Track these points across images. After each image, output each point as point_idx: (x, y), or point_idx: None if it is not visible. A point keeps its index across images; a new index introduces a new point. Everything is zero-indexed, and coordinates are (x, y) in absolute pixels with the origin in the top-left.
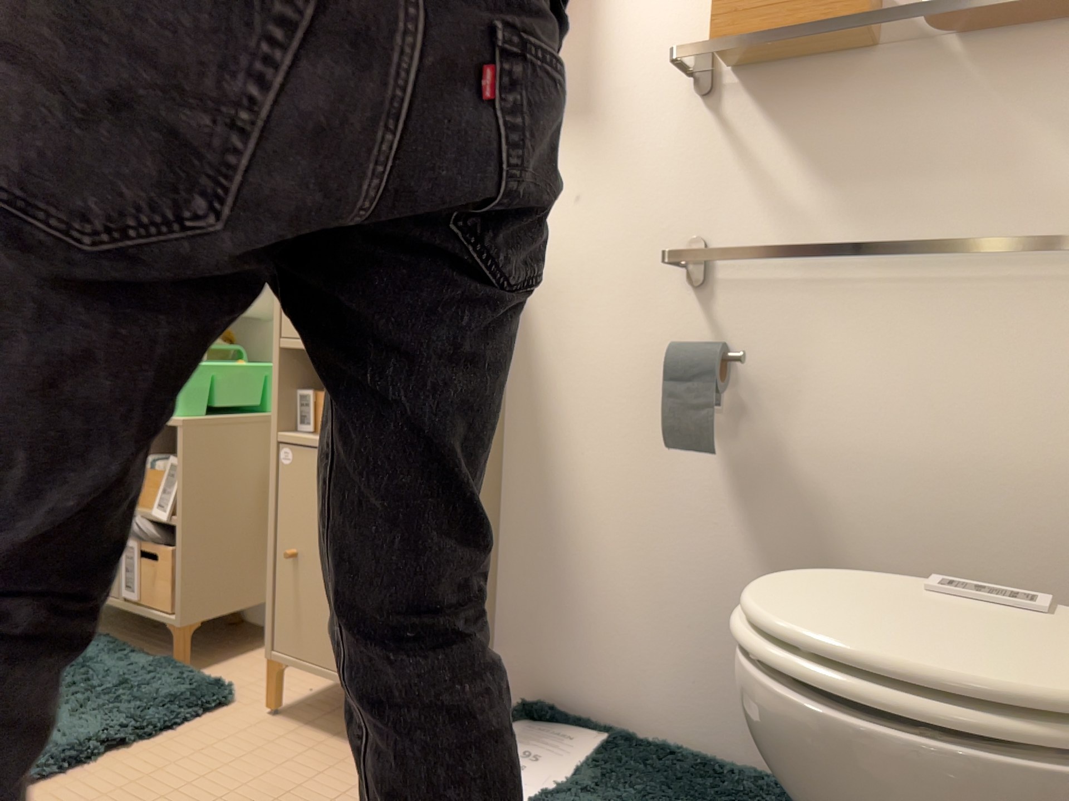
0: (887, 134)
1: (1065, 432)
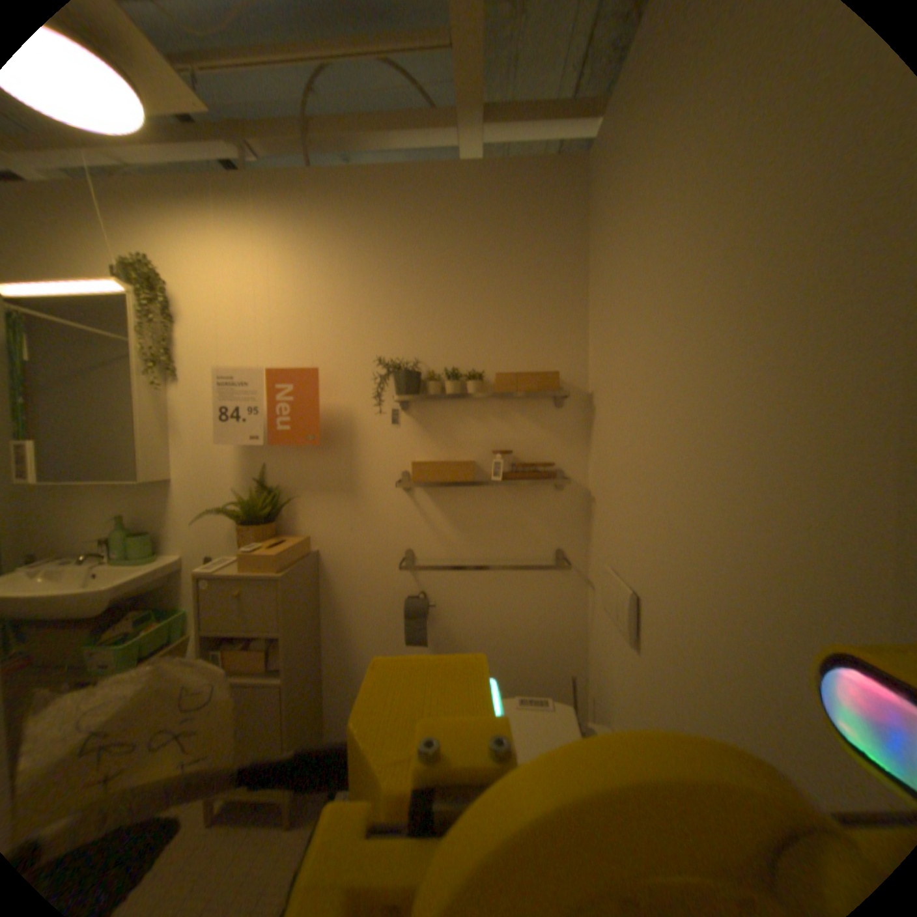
0: (483, 510)
1: (548, 618)
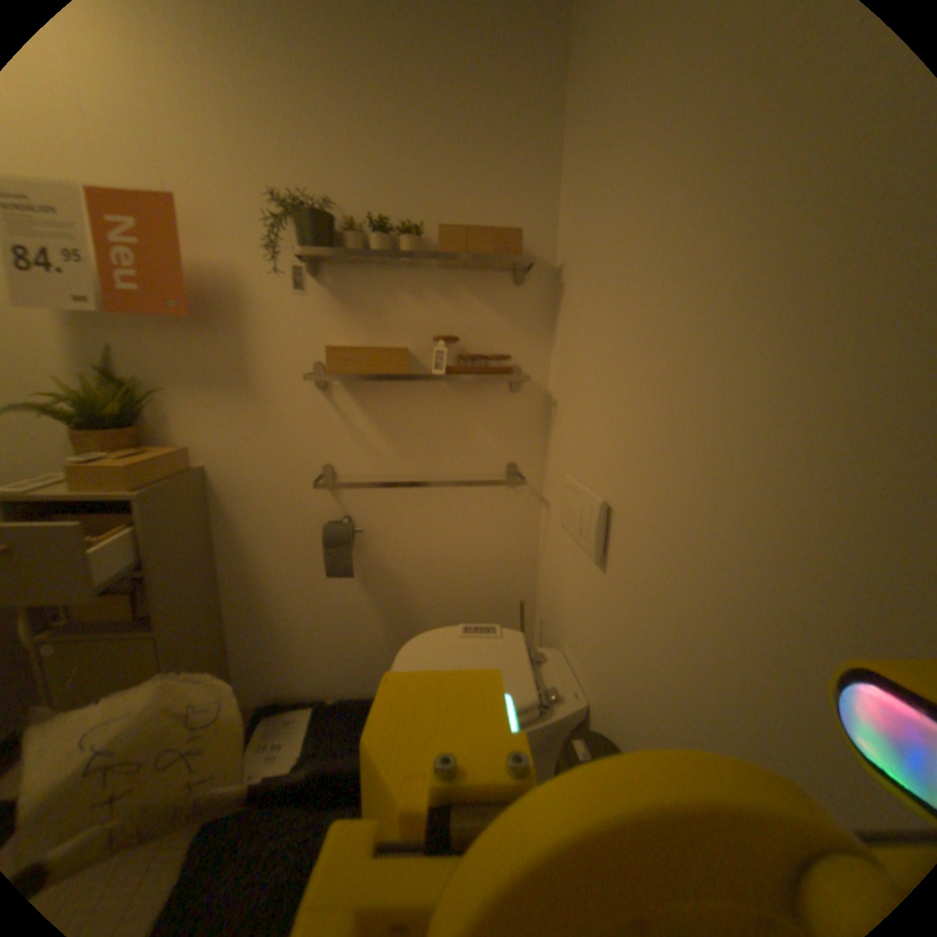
0: (422, 417)
1: (496, 541)
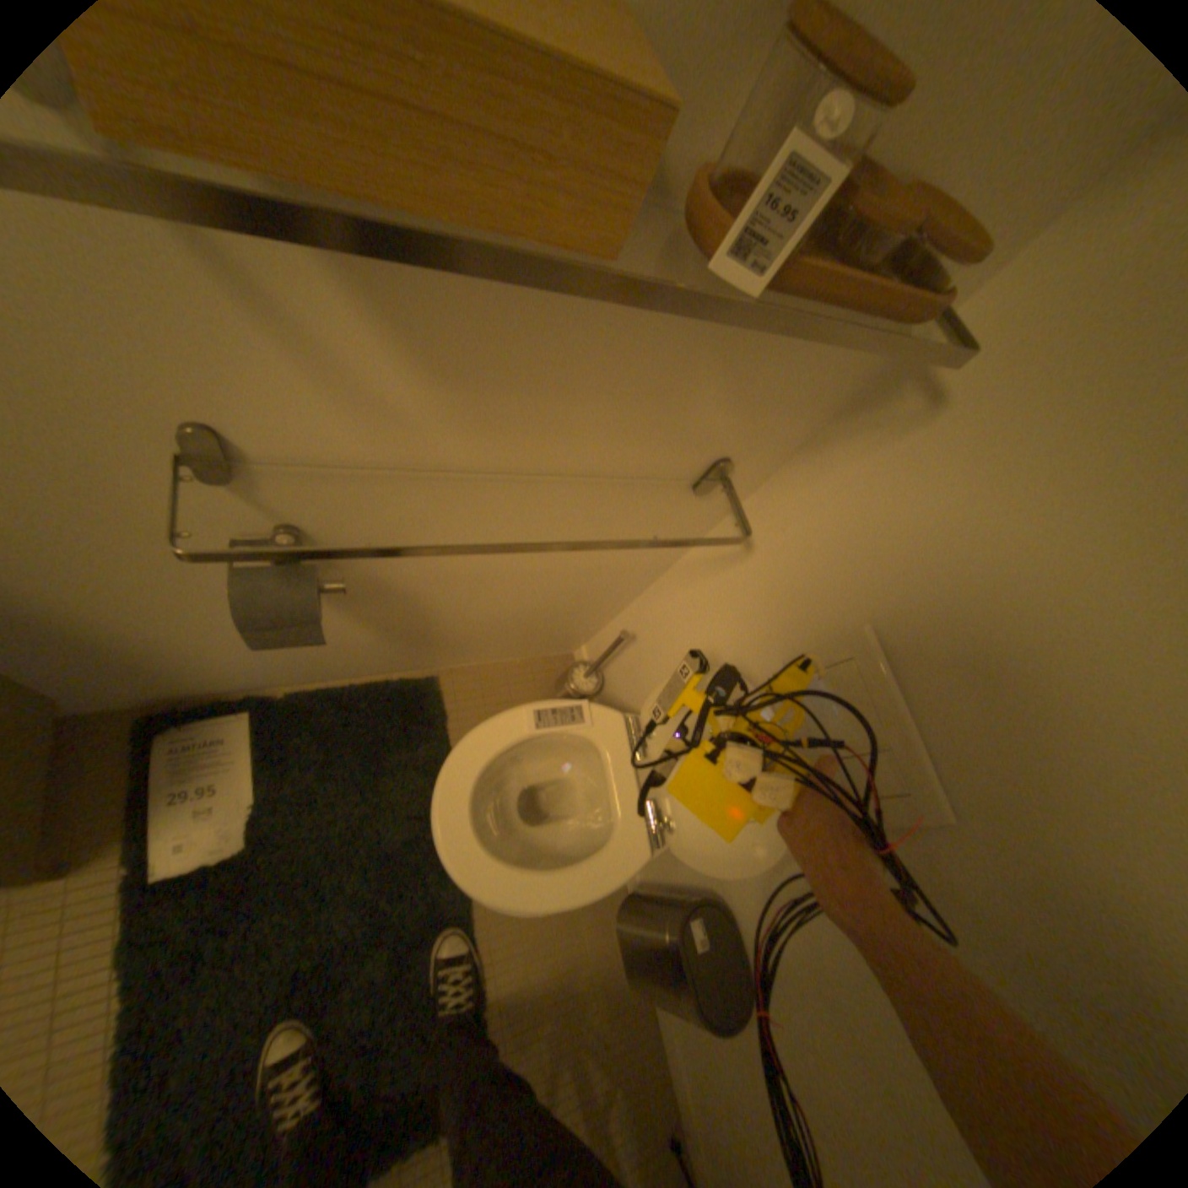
0: (561, 333)
1: (614, 555)
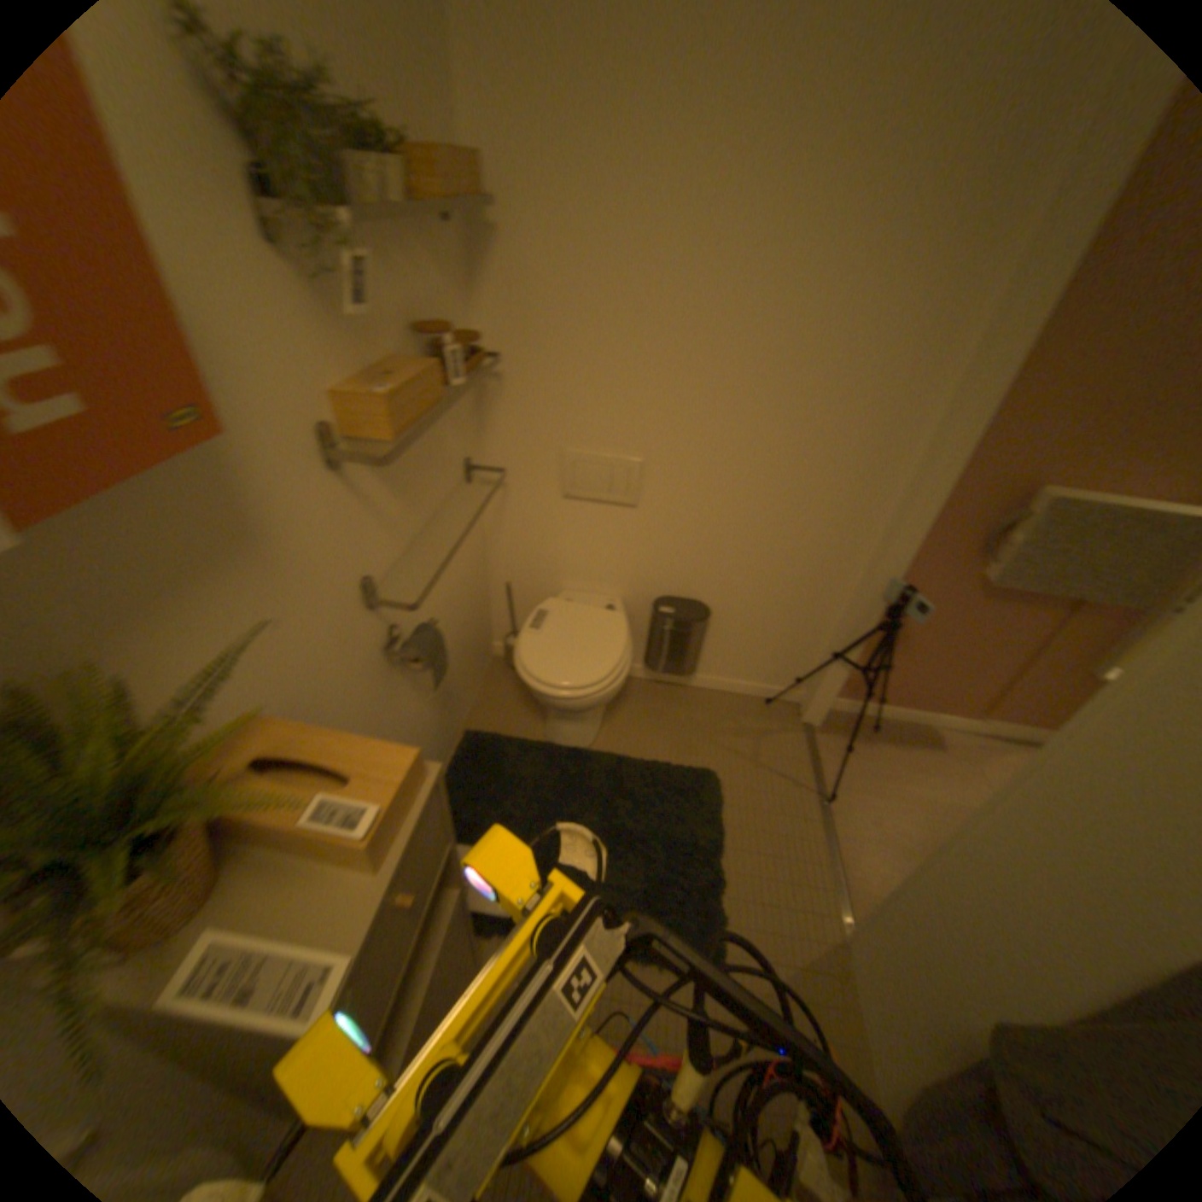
0: (417, 450)
1: (470, 550)
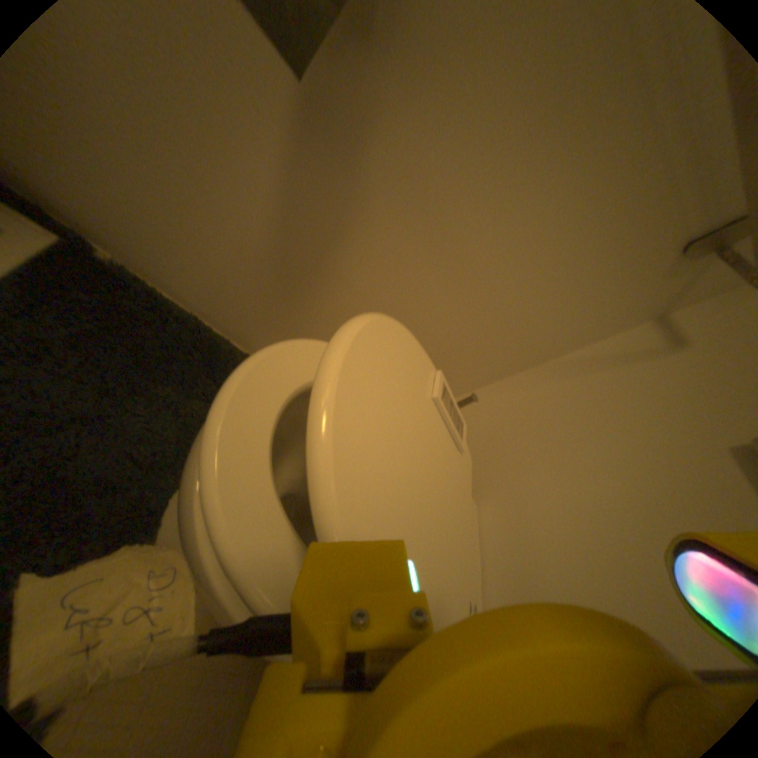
0: None
1: (540, 301)
